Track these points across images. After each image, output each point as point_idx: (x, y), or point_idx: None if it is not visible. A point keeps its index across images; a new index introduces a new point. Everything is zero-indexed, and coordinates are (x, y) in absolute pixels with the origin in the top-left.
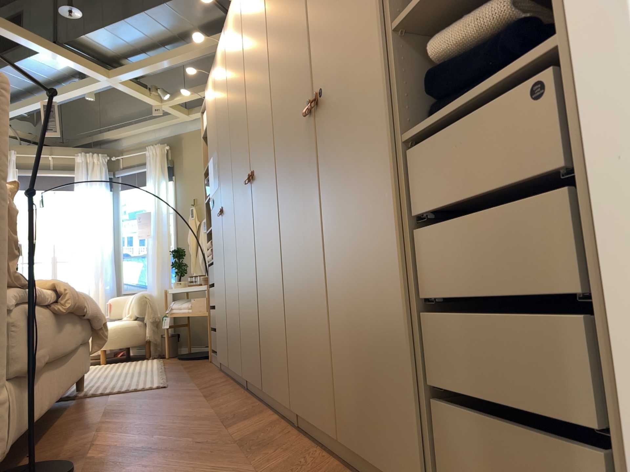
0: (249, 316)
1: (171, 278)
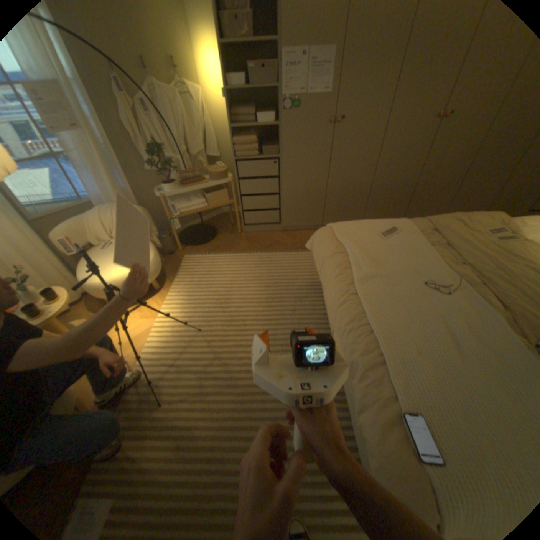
0: (388, 195)
1: (117, 182)
